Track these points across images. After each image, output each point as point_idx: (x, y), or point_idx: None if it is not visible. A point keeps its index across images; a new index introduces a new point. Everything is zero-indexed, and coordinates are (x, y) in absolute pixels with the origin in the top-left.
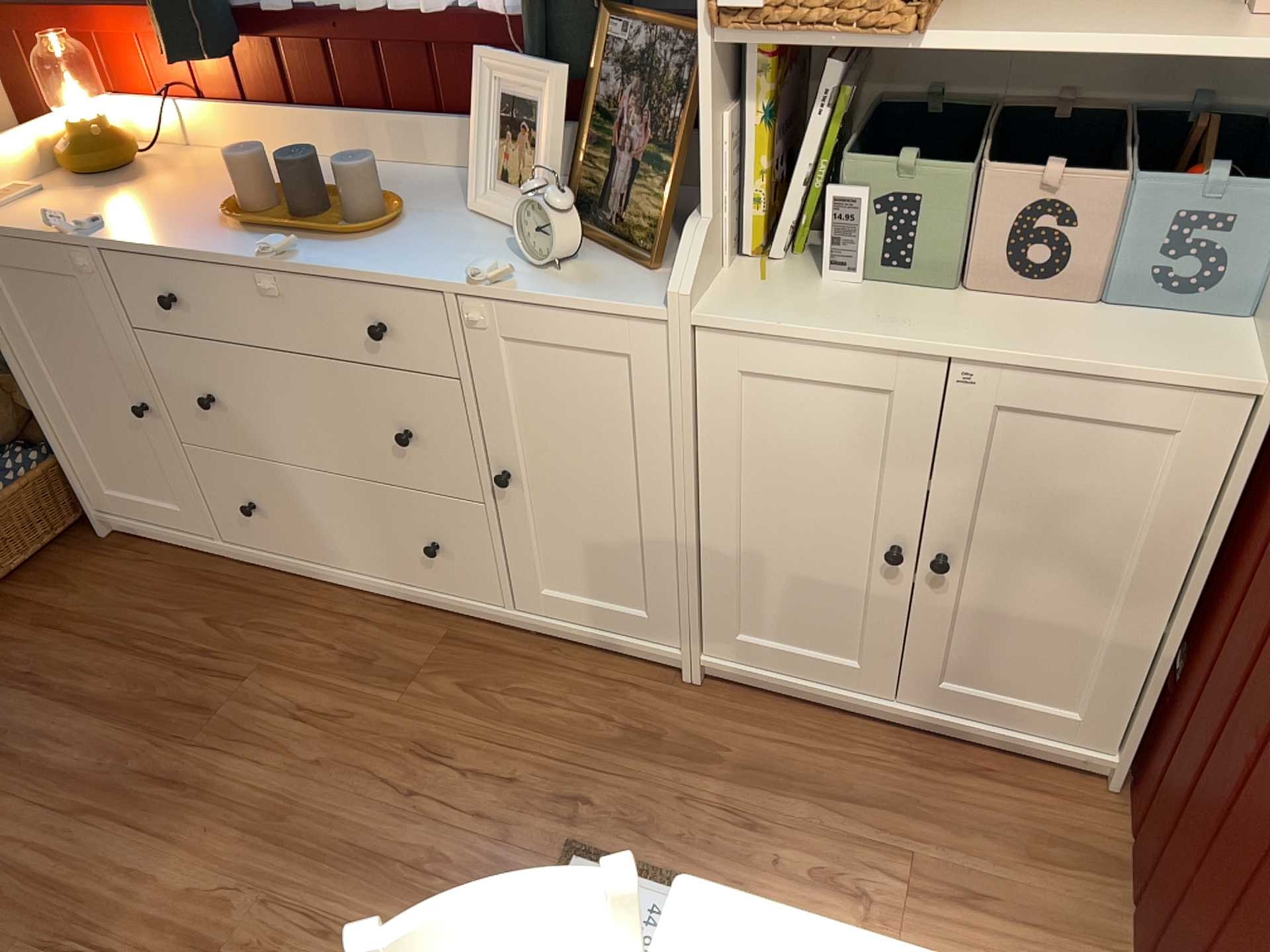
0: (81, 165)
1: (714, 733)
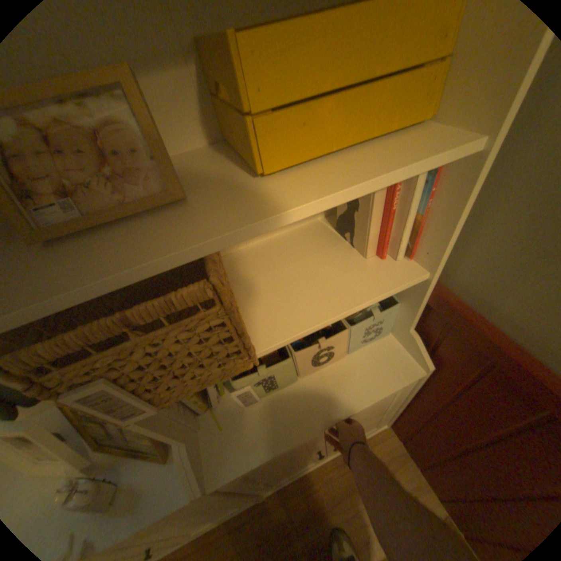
0: None
1: (283, 518)
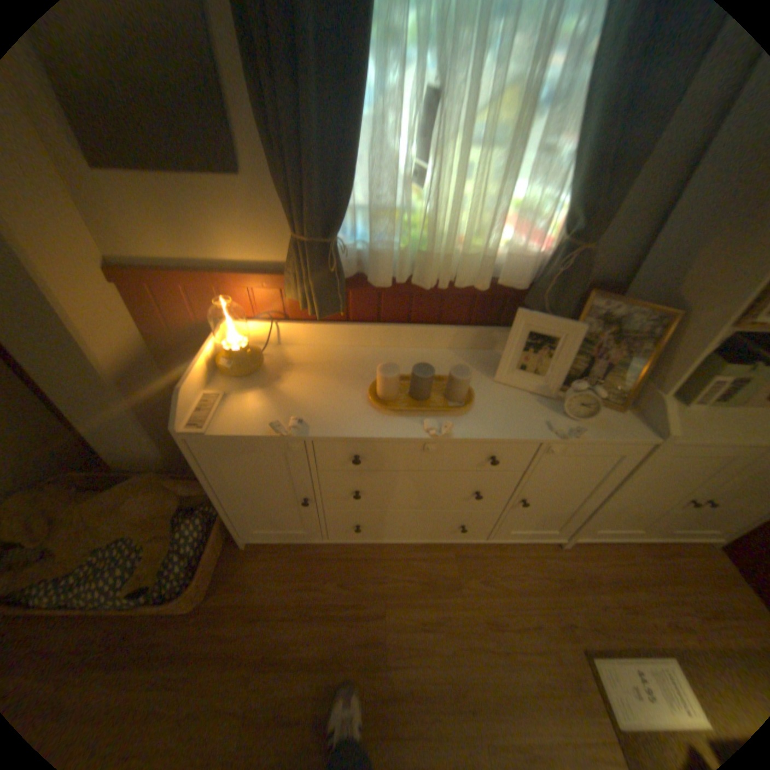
0: (243, 374)
1: (589, 572)
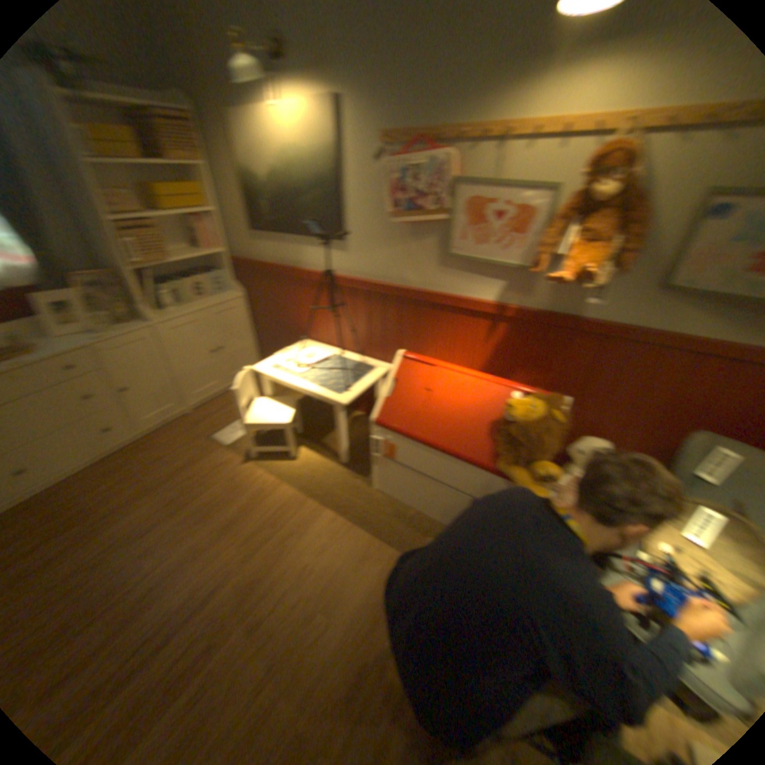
0: None
1: (201, 415)
